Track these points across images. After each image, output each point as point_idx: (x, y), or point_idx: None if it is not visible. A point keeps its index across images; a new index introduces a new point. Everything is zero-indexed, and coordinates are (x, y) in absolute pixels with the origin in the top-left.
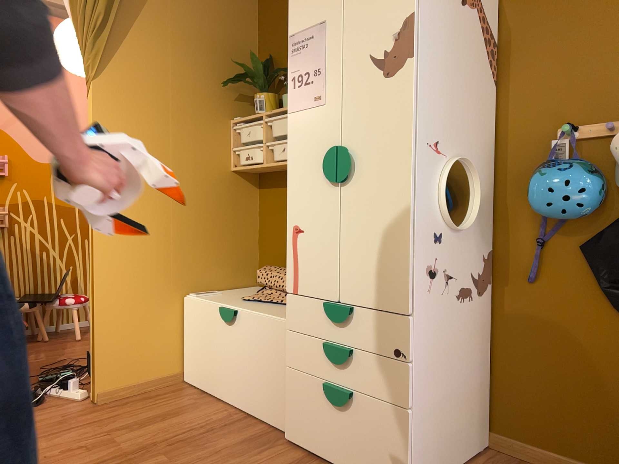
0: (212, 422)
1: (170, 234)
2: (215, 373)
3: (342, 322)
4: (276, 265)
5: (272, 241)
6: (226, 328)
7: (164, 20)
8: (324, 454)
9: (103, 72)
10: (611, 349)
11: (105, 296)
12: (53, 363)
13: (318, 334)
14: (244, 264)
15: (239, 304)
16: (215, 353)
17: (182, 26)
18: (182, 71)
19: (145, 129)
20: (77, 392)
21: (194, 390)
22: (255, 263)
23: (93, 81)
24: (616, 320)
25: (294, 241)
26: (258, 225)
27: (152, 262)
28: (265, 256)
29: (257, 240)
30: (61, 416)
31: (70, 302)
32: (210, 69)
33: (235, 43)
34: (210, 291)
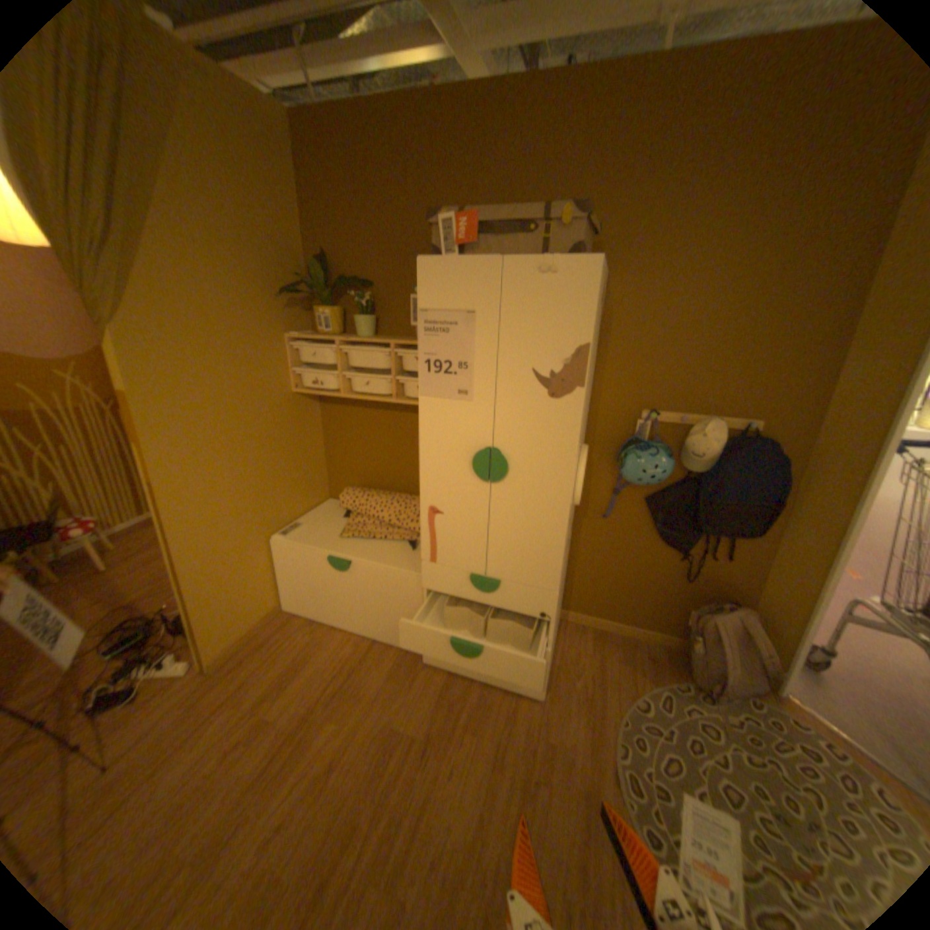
0: (346, 661)
1: (244, 485)
2: (326, 608)
3: (490, 593)
4: (351, 482)
5: (345, 459)
6: (337, 574)
7: (183, 209)
8: (466, 674)
9: (117, 309)
10: (653, 563)
11: (191, 578)
12: (100, 624)
13: (460, 596)
14: (316, 484)
15: (344, 548)
16: (324, 593)
17: (208, 215)
18: (220, 284)
19: (192, 375)
20: (170, 664)
21: (300, 621)
22: (325, 479)
23: (106, 325)
24: (660, 546)
25: (430, 520)
26: (323, 441)
27: (232, 522)
28: (336, 472)
29: (324, 455)
30: (179, 709)
31: (76, 536)
32: (252, 274)
33: (274, 231)
34: (291, 523)
